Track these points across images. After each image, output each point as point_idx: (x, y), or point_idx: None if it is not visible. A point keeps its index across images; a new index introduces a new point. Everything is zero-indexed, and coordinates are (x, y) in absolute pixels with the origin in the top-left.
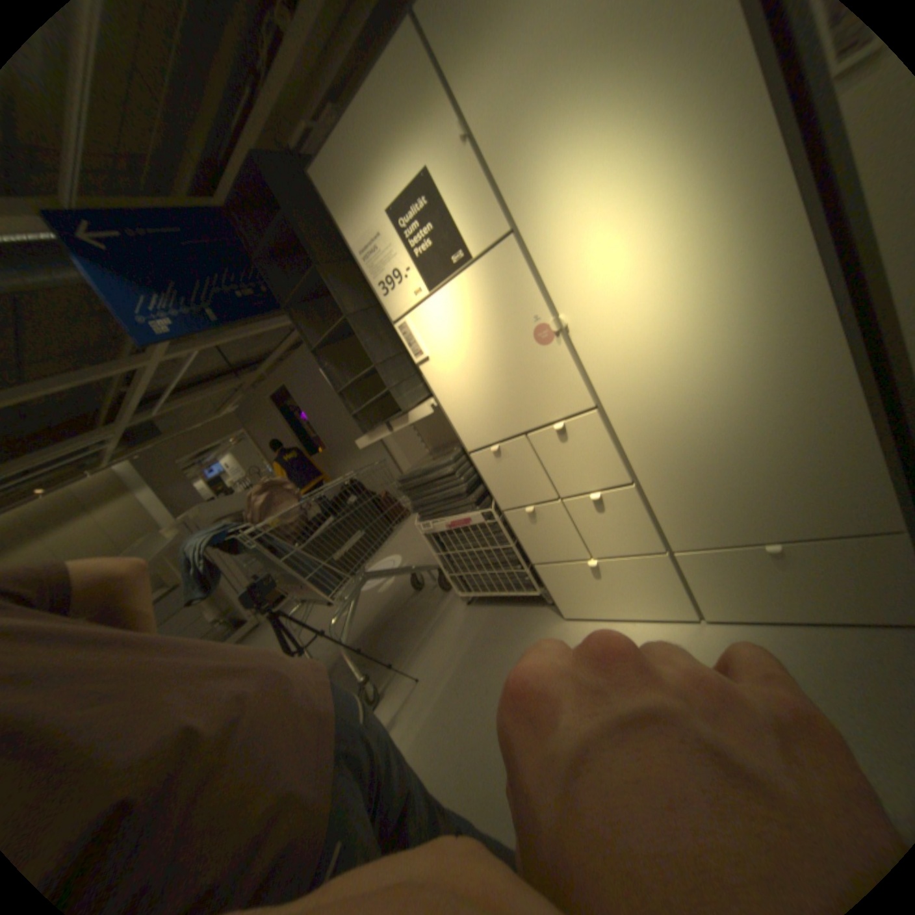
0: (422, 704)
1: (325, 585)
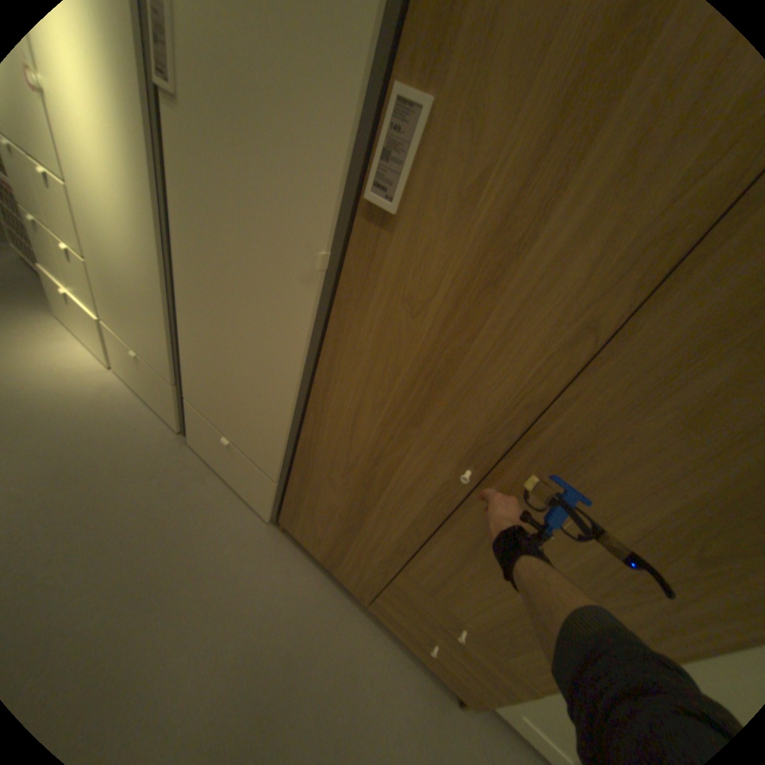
0: None
1: None
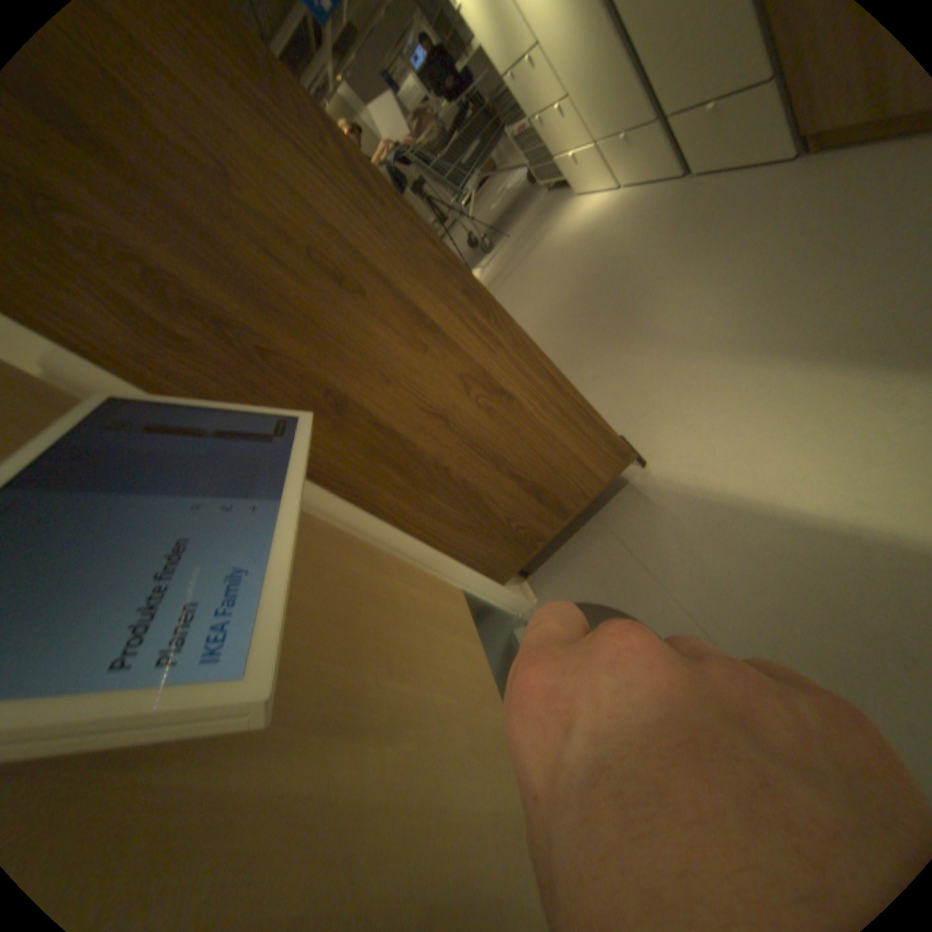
0: (507, 245)
1: (456, 179)
